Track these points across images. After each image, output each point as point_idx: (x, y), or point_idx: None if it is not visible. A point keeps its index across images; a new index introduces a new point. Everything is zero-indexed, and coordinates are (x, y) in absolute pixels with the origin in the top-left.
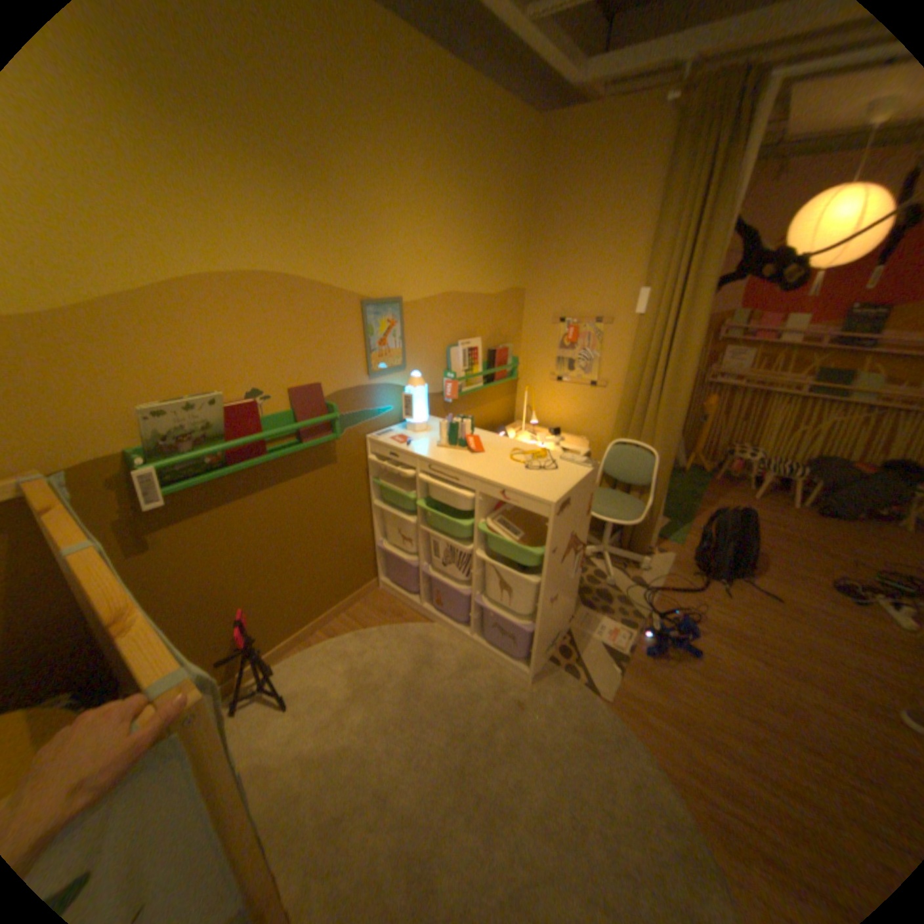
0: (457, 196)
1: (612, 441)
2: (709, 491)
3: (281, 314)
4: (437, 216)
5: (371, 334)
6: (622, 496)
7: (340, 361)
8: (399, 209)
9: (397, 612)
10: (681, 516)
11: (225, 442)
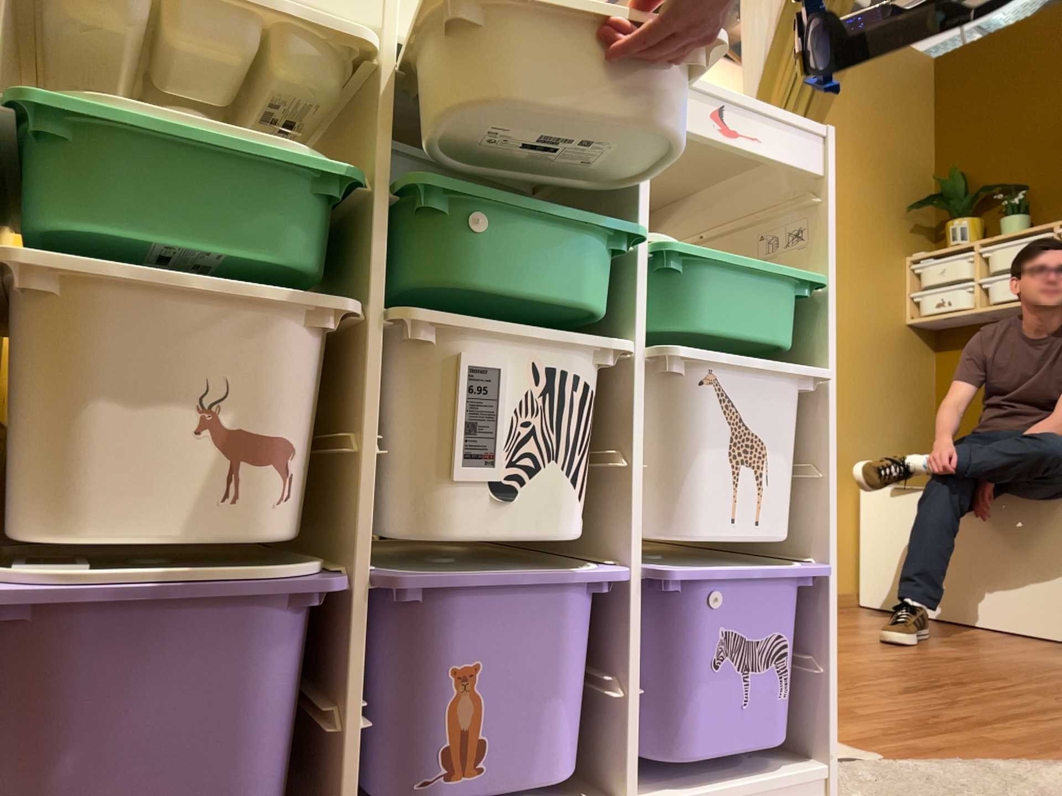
0: None
1: None
2: None
3: None
4: None
5: None
6: None
7: None
8: None
9: None
10: None
11: None
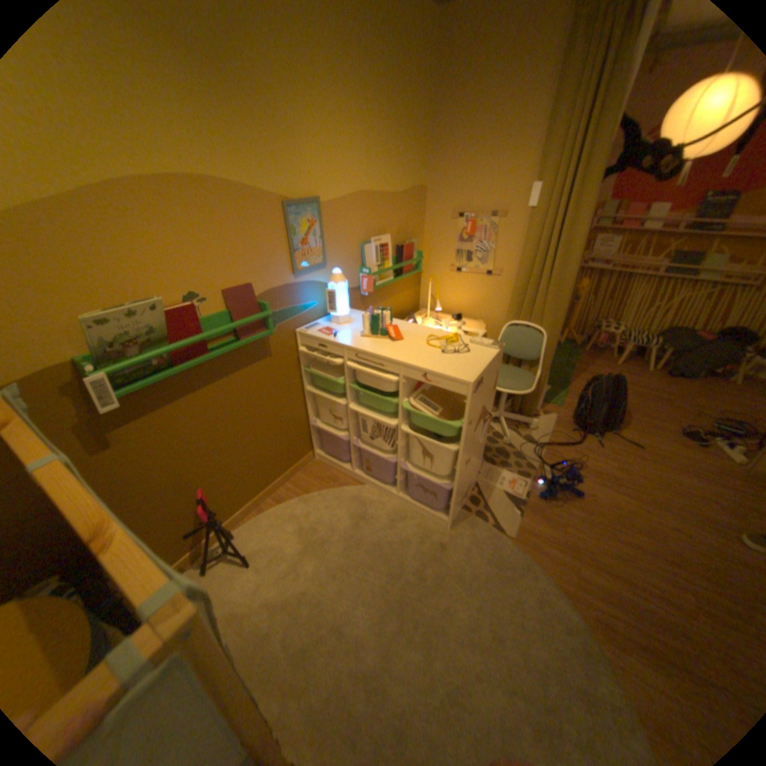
0: (365, 93)
1: (505, 323)
2: (580, 360)
3: (209, 217)
4: (347, 114)
5: (293, 234)
6: (515, 370)
7: (267, 261)
8: (311, 106)
9: (332, 478)
10: (559, 383)
11: (169, 344)
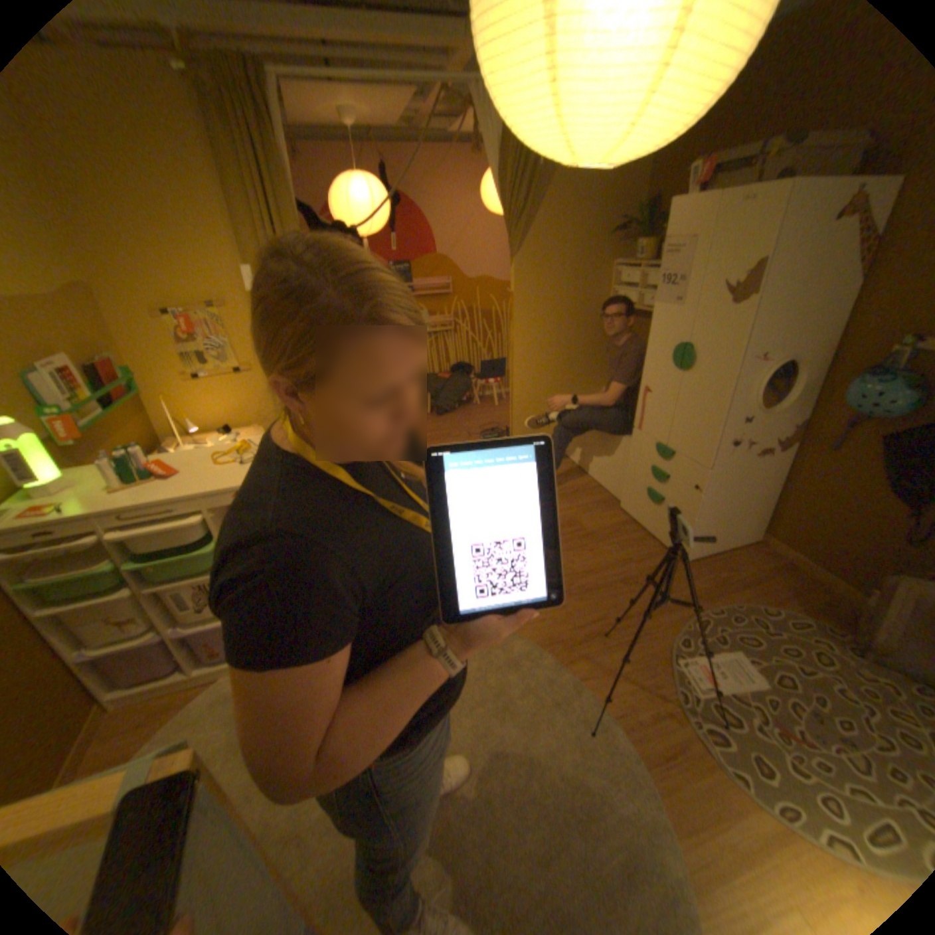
0: None
1: None
2: None
3: None
4: None
5: None
6: None
7: None
8: None
9: (159, 711)
10: None
11: None
